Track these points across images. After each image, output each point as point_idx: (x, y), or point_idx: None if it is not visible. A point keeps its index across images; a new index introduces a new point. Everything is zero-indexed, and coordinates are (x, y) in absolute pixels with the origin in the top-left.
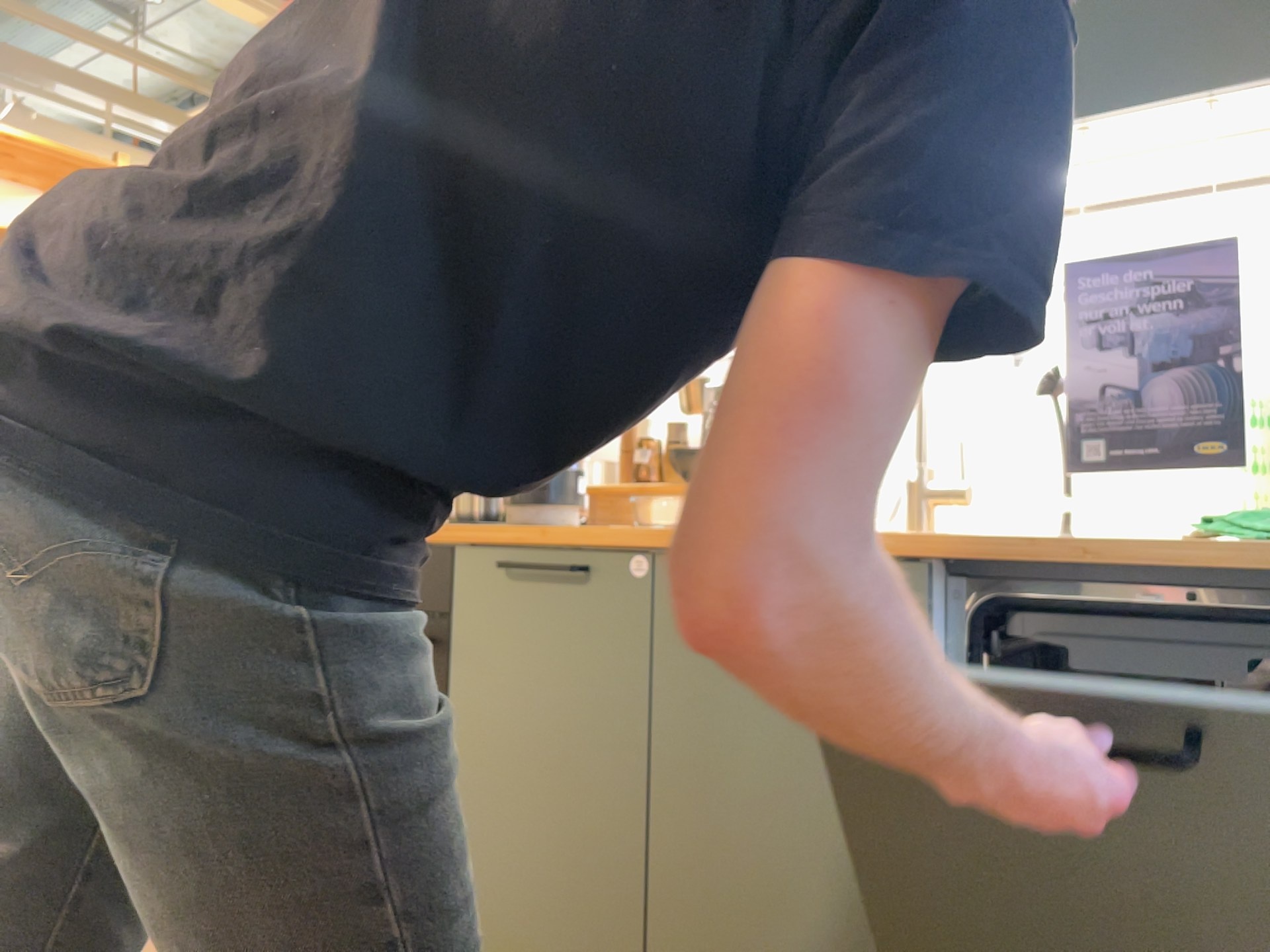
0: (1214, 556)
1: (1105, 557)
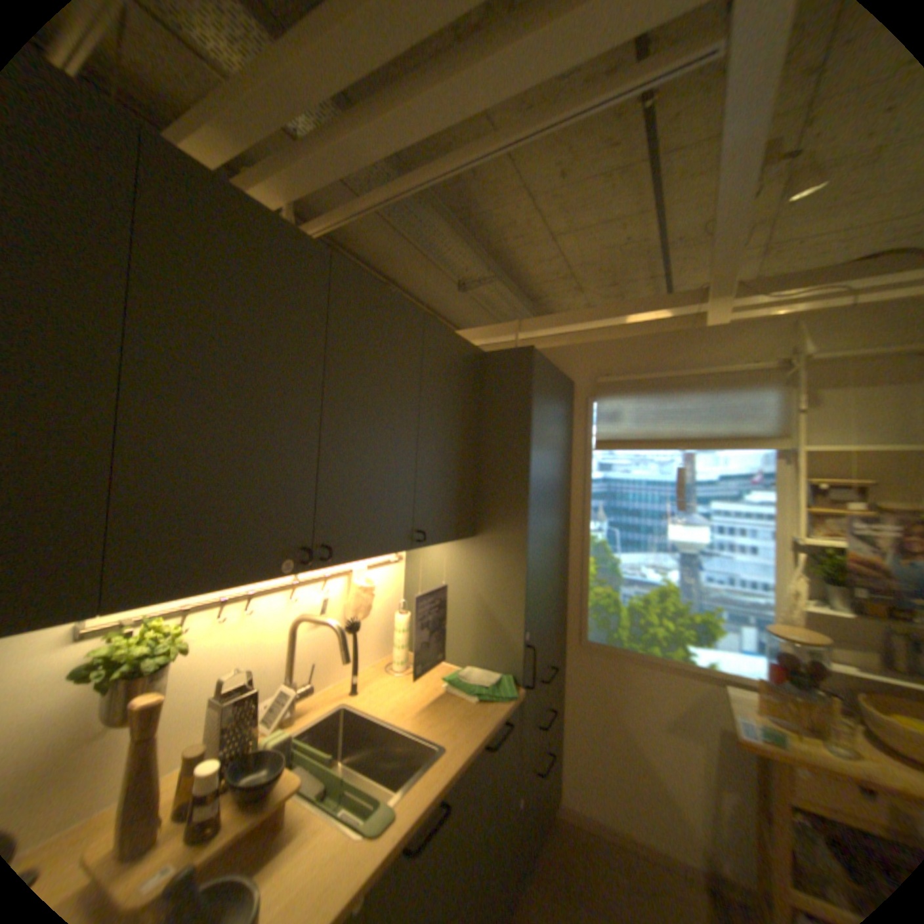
0: (510, 716)
1: (496, 731)
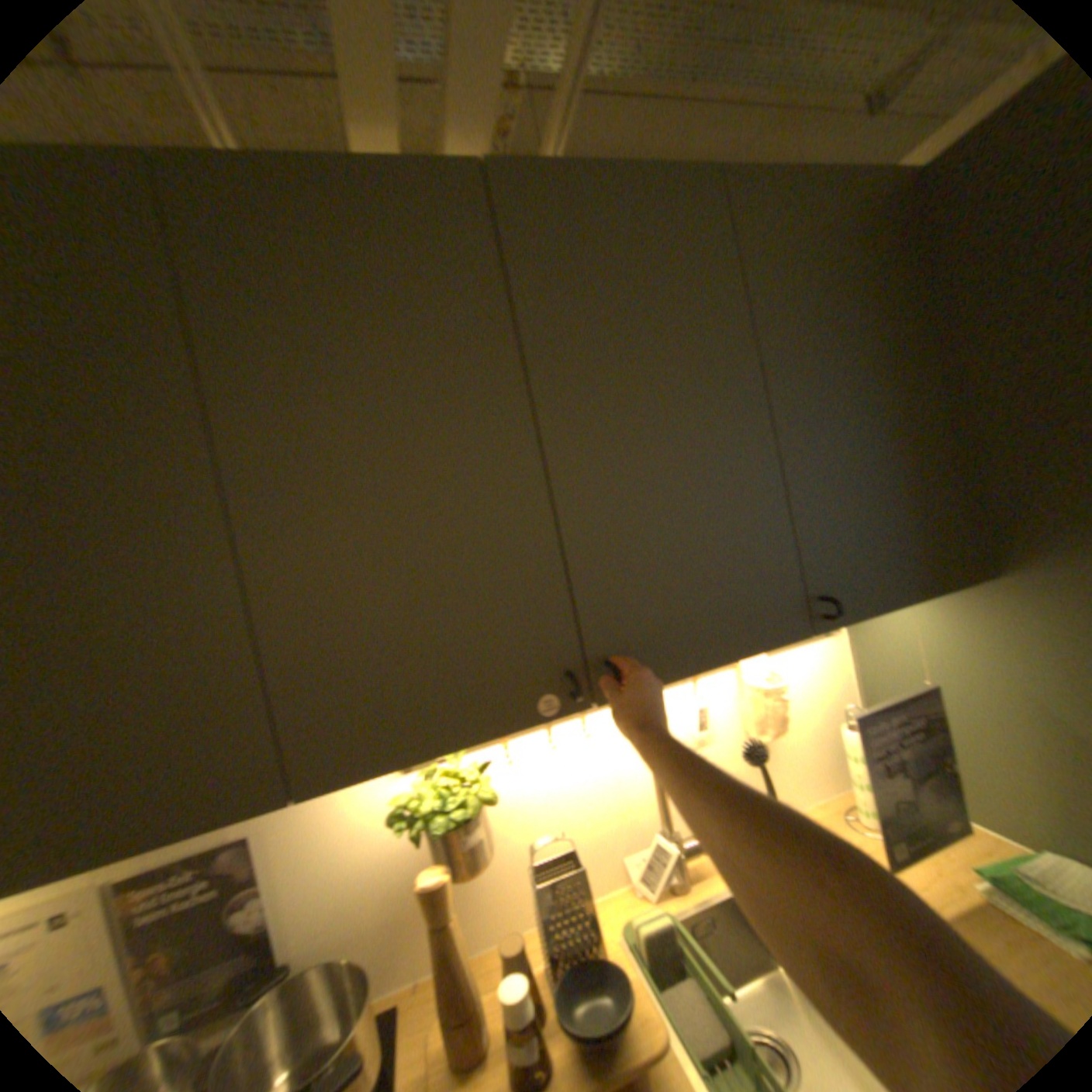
0: None
1: None
